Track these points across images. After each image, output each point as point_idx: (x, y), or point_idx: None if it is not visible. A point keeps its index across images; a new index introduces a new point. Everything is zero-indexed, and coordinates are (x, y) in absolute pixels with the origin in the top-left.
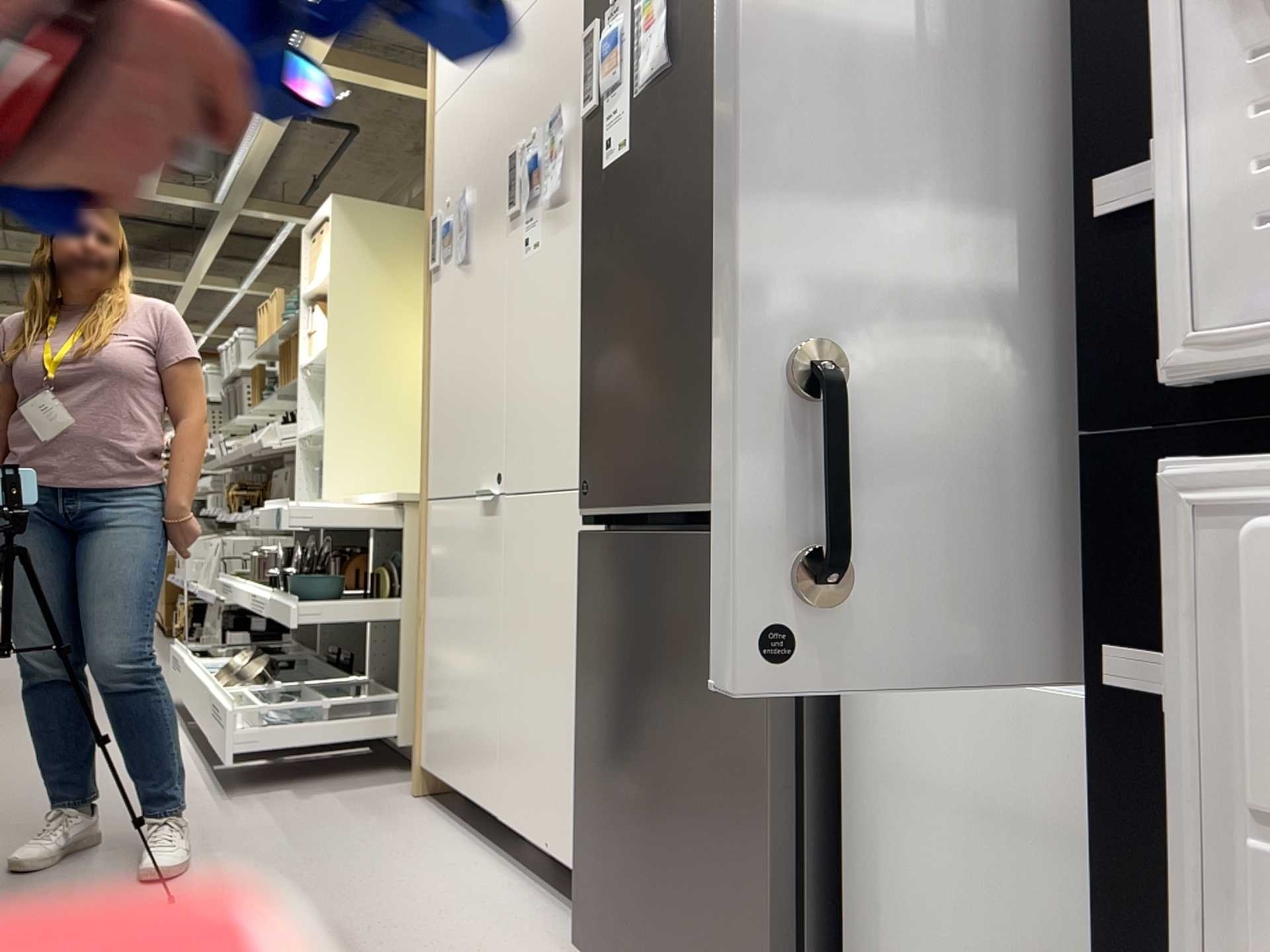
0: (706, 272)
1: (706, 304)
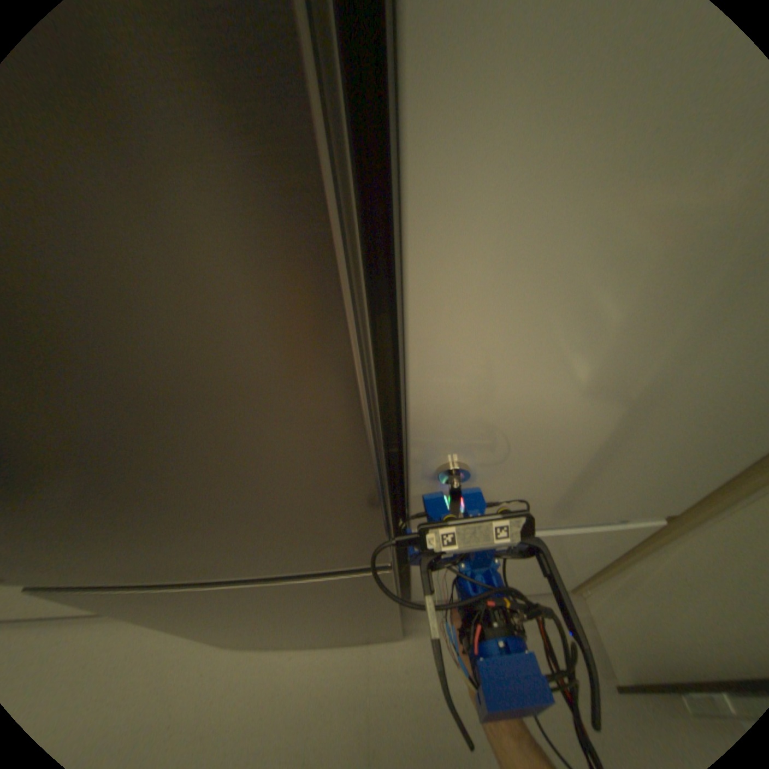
0: (133, 421)
1: (171, 461)
